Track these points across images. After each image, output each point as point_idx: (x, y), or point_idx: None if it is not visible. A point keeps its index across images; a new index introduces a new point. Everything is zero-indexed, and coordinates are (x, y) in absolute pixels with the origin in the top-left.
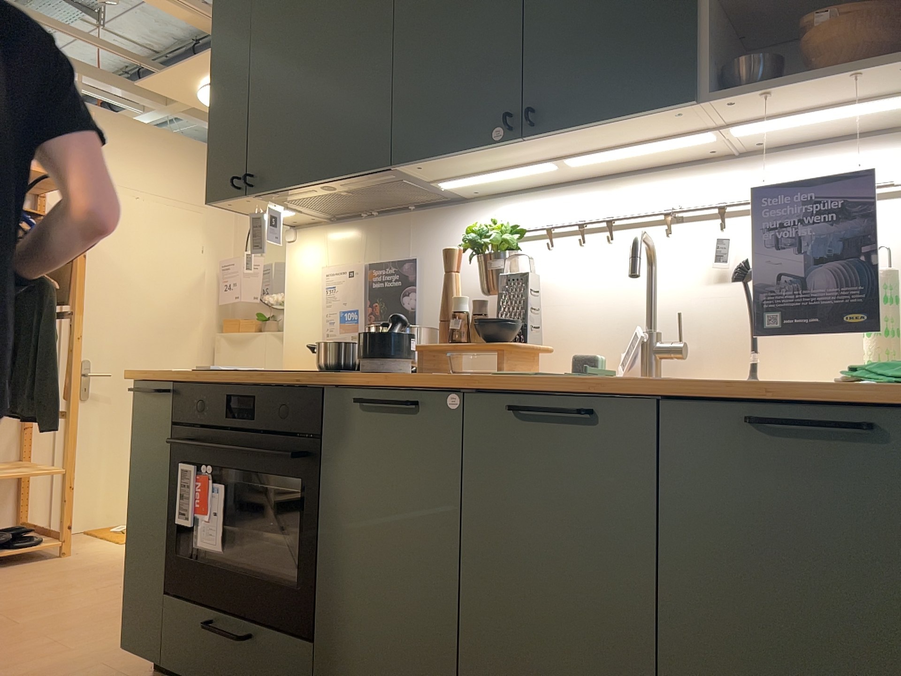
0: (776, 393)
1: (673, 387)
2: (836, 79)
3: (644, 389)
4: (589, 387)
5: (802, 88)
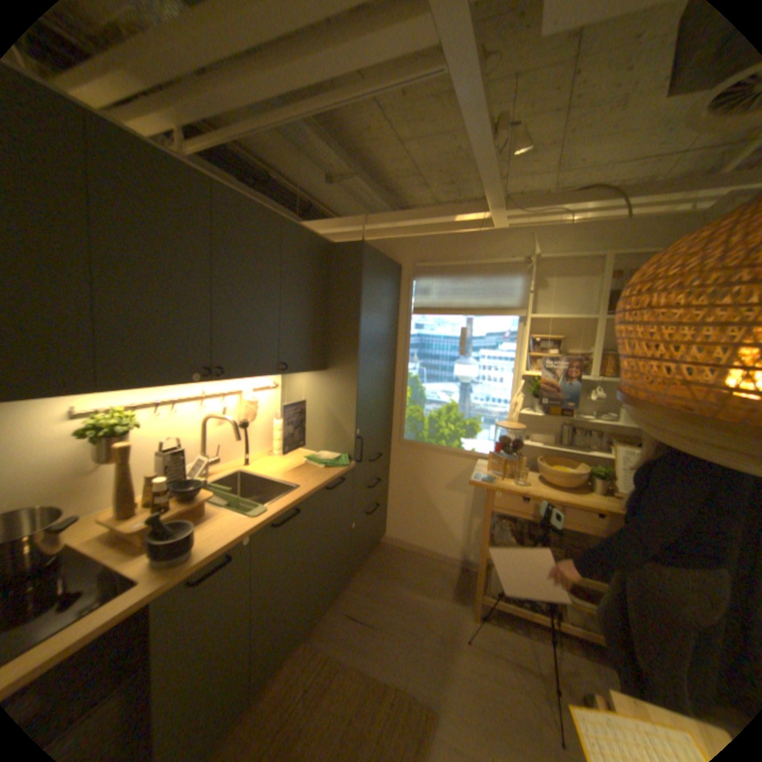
0: (332, 480)
1: (317, 489)
2: (303, 372)
3: (310, 494)
4: (297, 502)
5: (295, 372)
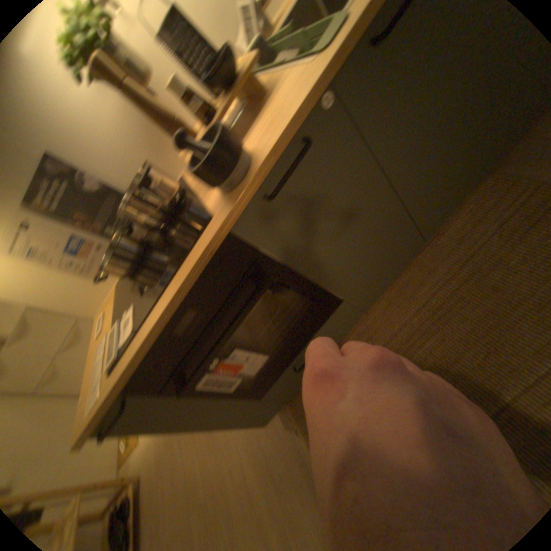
0: None
1: None
2: None
3: None
4: None
5: None
